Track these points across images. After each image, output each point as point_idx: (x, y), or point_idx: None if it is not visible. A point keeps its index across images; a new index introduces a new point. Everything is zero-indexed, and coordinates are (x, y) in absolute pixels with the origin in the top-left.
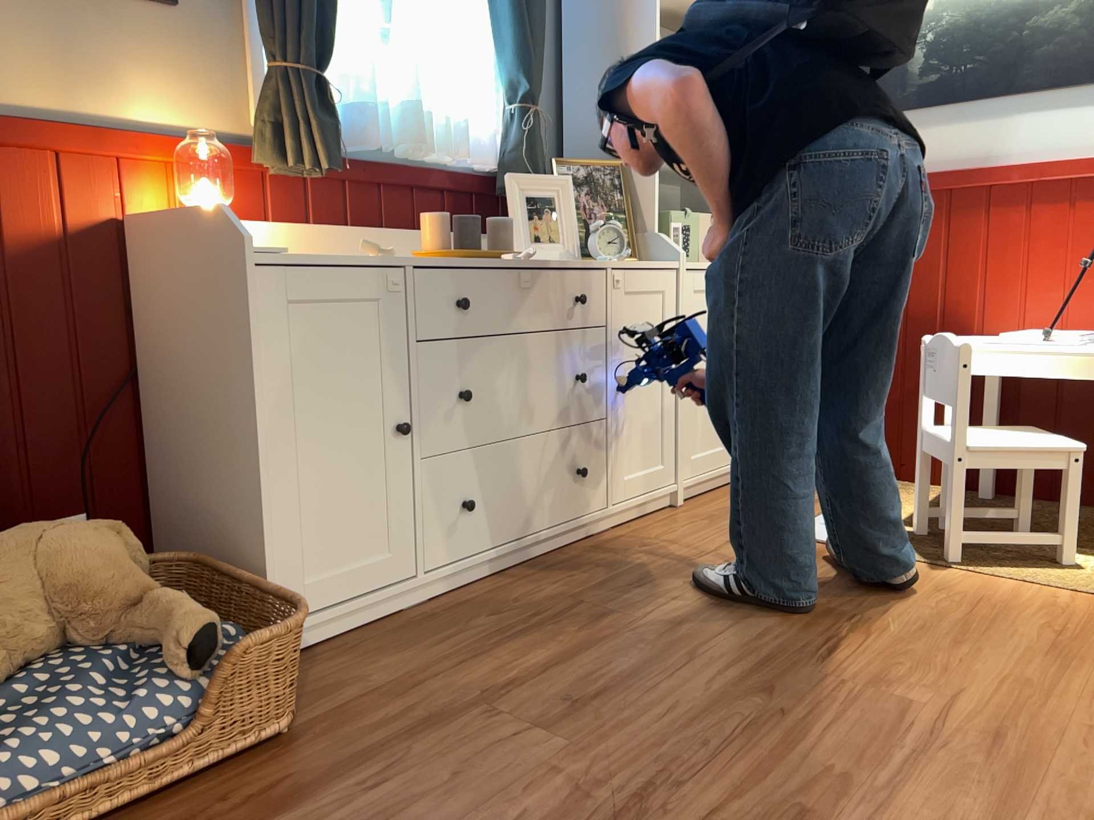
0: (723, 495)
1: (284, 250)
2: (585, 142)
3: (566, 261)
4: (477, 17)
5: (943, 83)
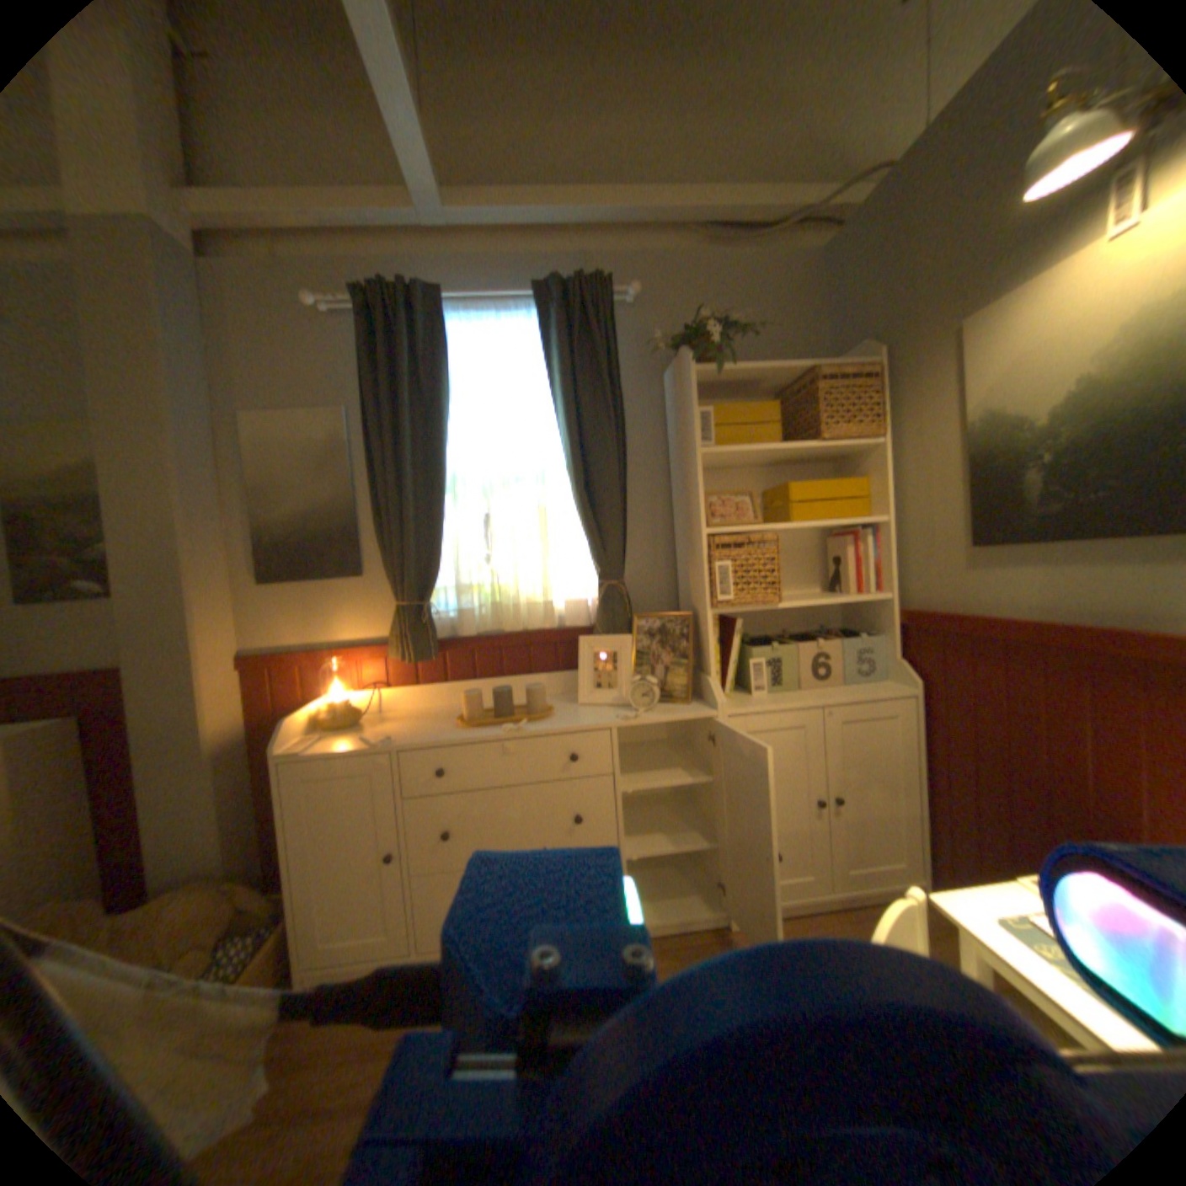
0: (803, 931)
1: (301, 751)
2: (684, 589)
3: (571, 723)
4: (574, 521)
5: (1073, 512)
